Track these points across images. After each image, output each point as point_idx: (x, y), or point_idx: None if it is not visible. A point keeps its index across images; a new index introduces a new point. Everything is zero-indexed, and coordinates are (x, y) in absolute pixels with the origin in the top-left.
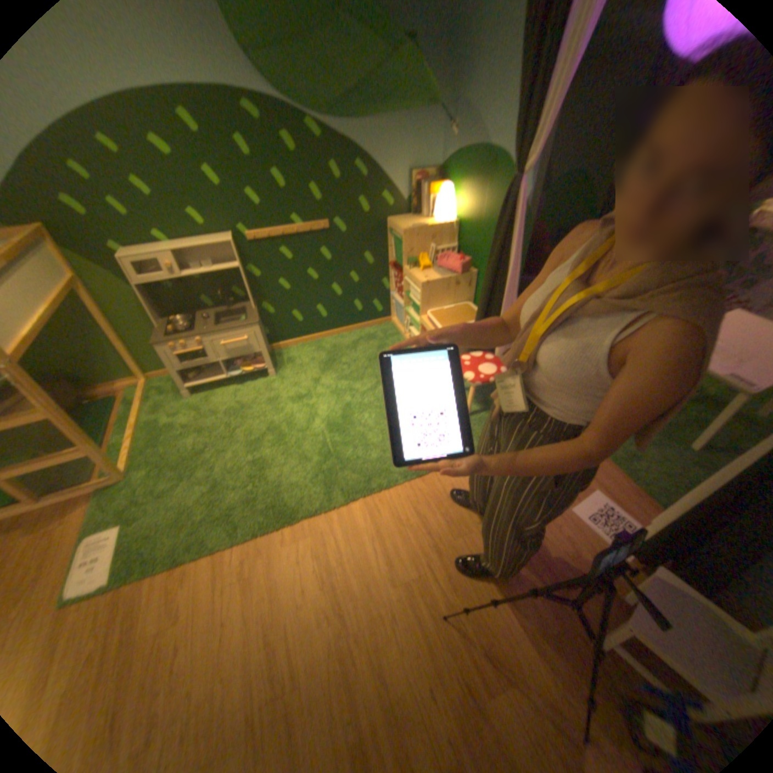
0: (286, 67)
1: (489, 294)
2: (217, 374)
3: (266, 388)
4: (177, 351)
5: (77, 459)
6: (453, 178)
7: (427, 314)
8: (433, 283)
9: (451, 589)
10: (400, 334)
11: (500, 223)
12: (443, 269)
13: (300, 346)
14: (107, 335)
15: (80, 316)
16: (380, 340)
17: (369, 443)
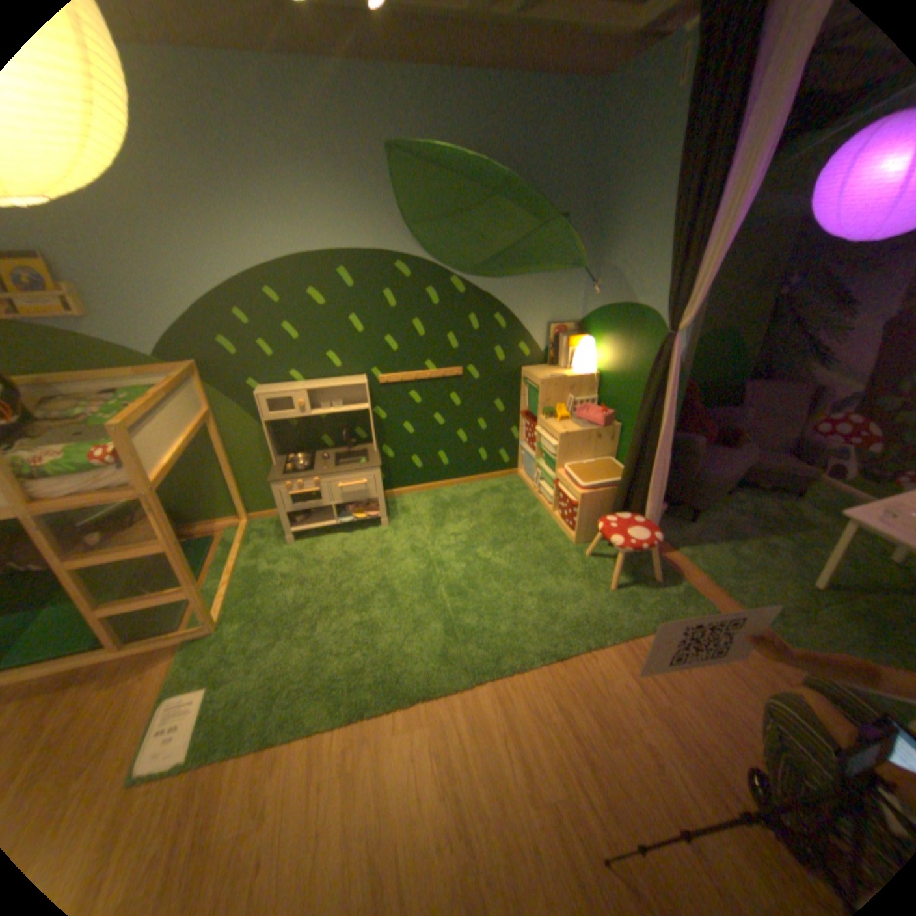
0: (442, 236)
1: (639, 448)
2: (326, 518)
3: (378, 539)
4: (293, 490)
5: (177, 600)
6: (593, 331)
7: (564, 467)
8: (573, 433)
9: (611, 818)
10: (528, 488)
11: (649, 377)
12: (582, 420)
13: (415, 494)
14: (223, 469)
15: (202, 448)
16: (505, 493)
17: (496, 613)
